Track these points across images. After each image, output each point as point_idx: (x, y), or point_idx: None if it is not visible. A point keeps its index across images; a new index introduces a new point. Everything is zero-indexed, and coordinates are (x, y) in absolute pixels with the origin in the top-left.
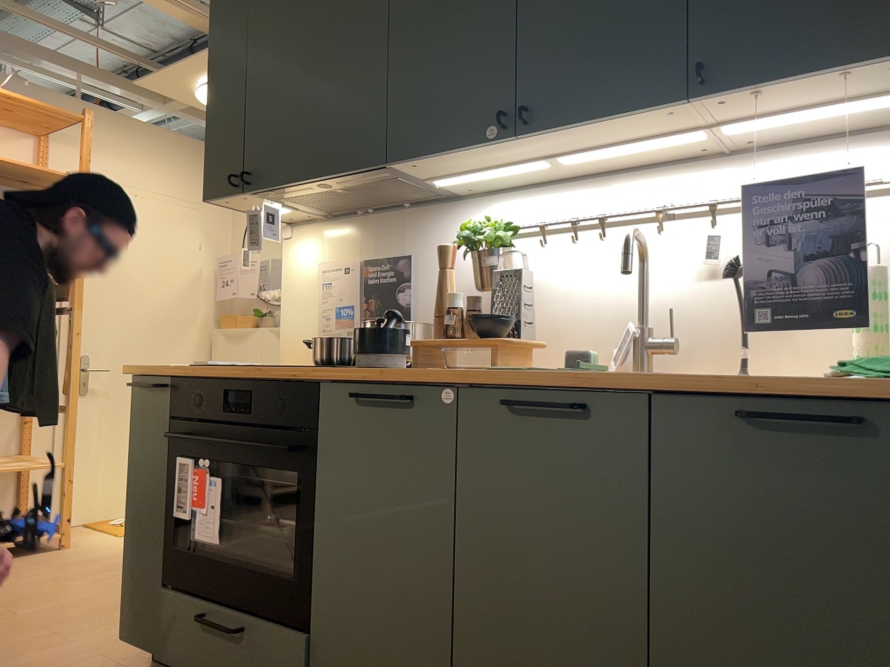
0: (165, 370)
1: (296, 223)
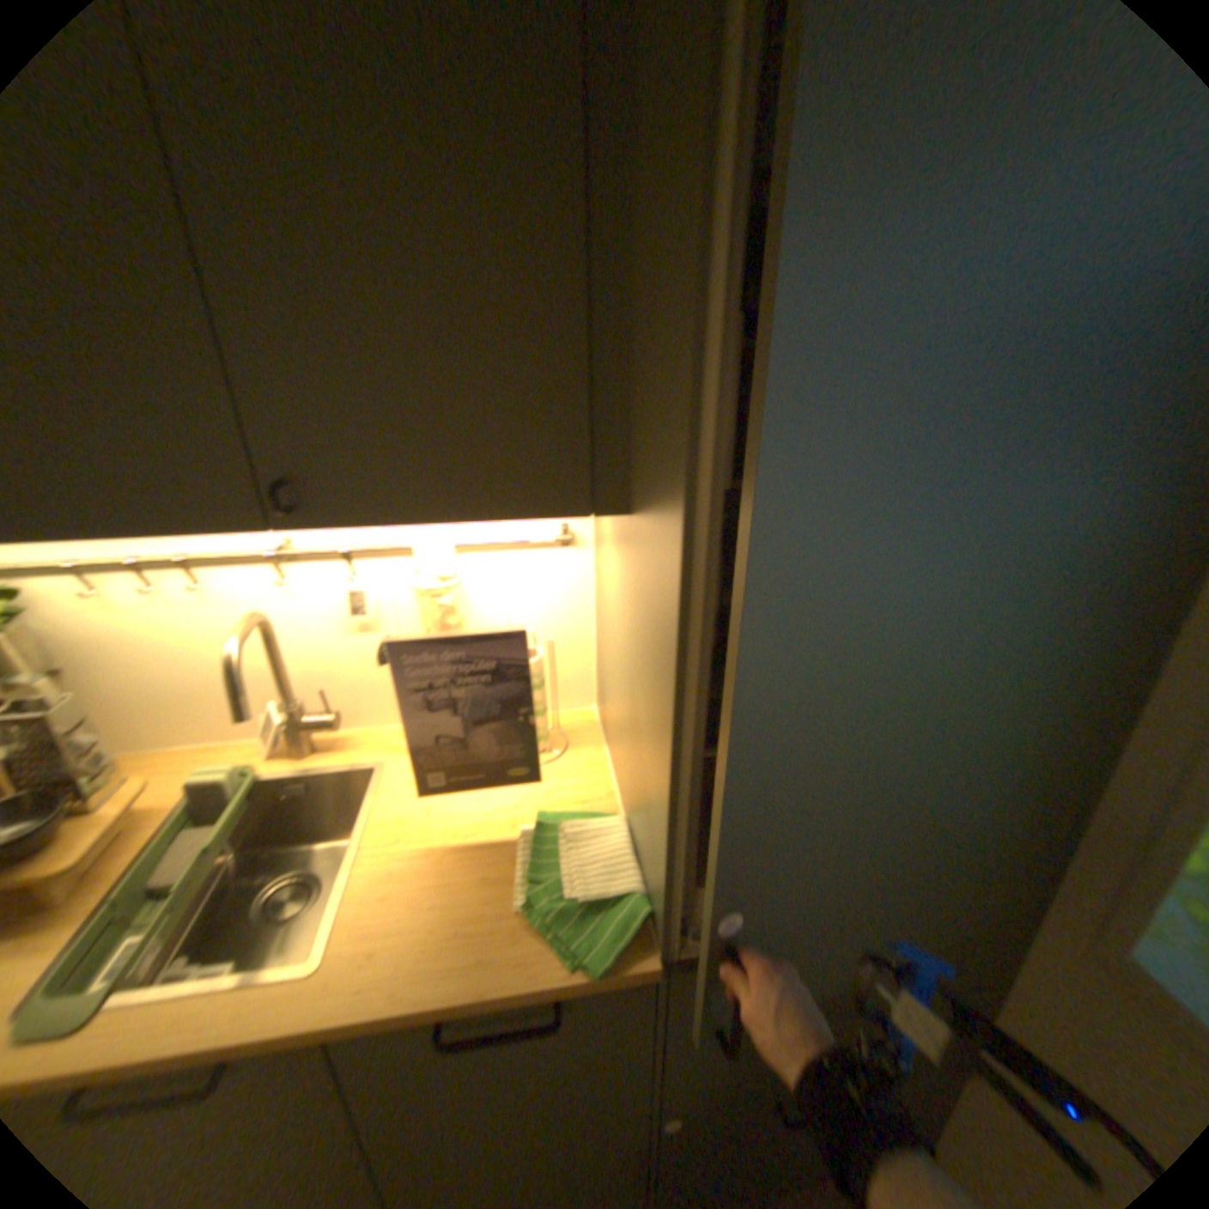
0: None
1: None
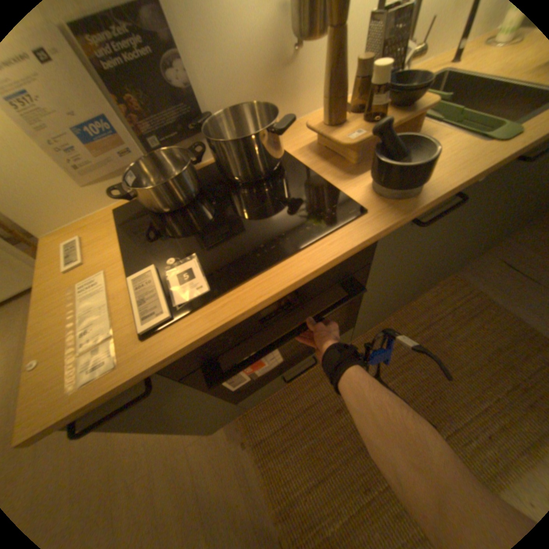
0: (140, 377)
1: None
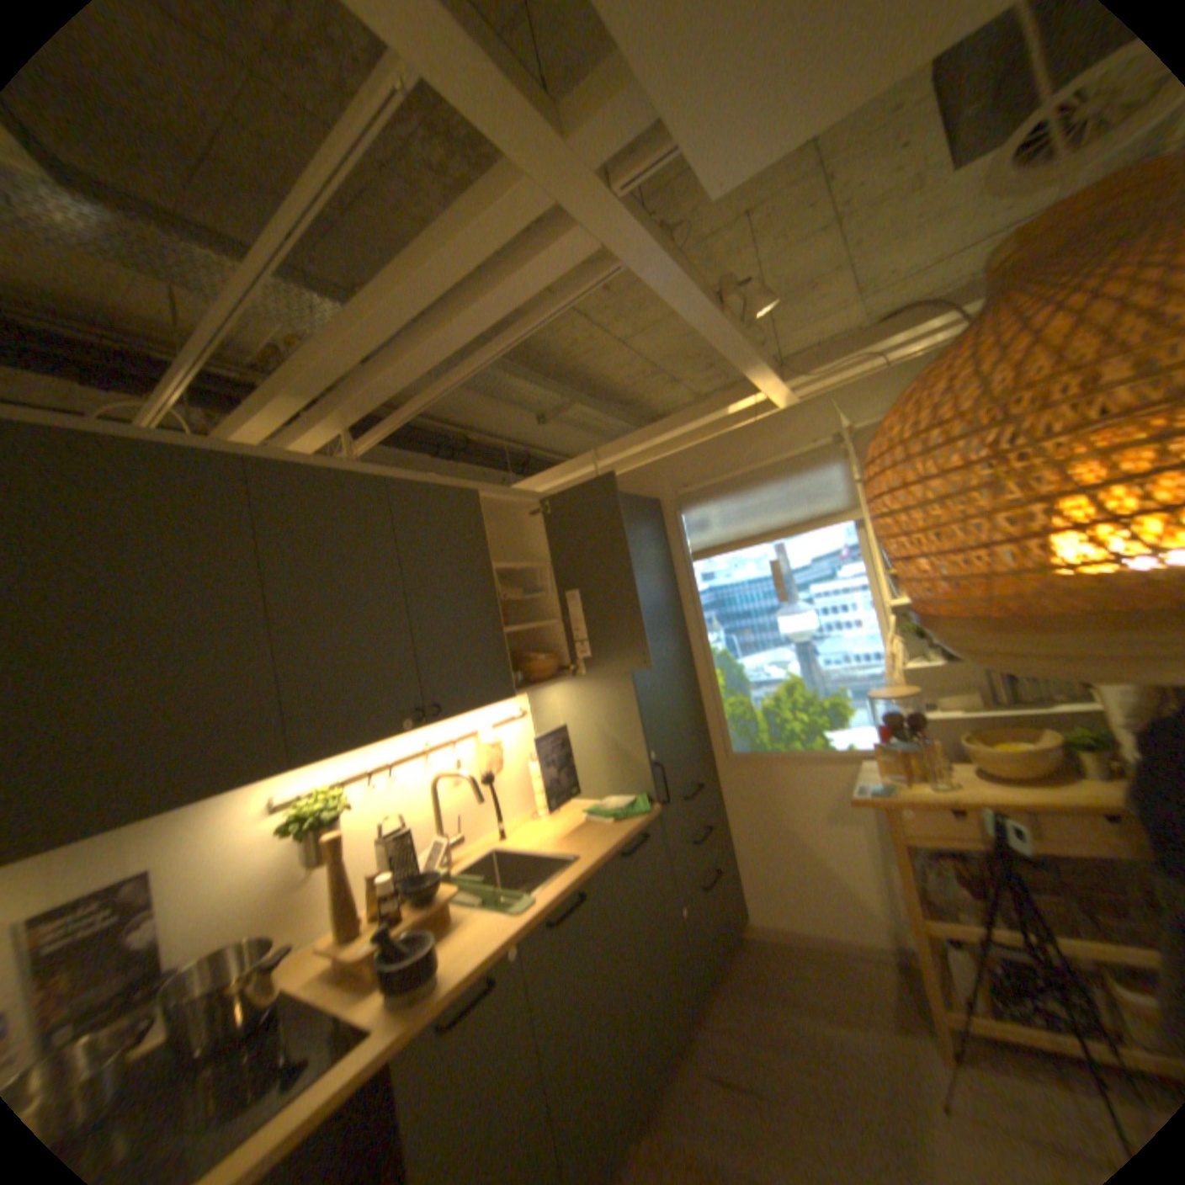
0: None
1: None
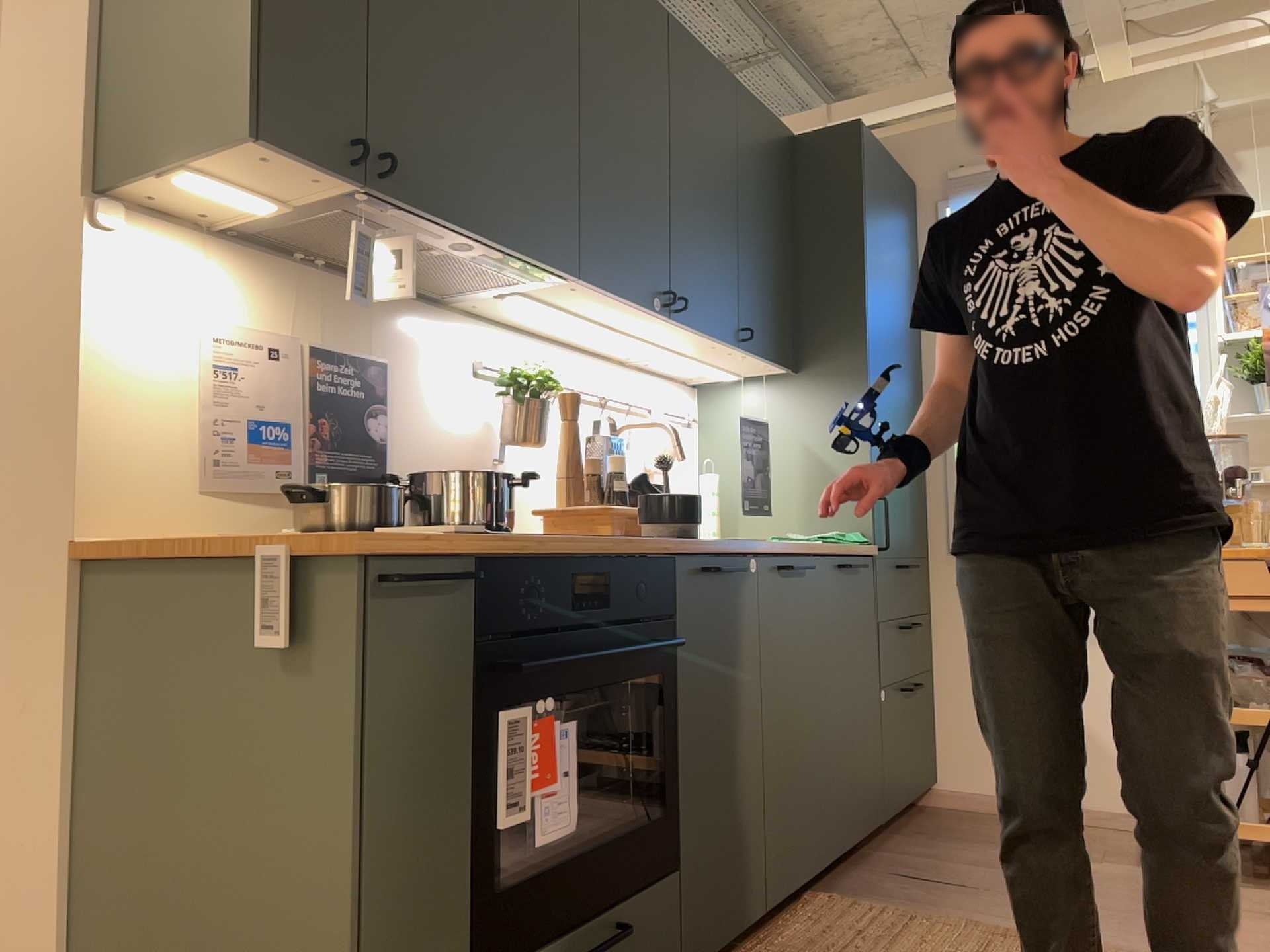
0: (478, 544)
1: (122, 201)
